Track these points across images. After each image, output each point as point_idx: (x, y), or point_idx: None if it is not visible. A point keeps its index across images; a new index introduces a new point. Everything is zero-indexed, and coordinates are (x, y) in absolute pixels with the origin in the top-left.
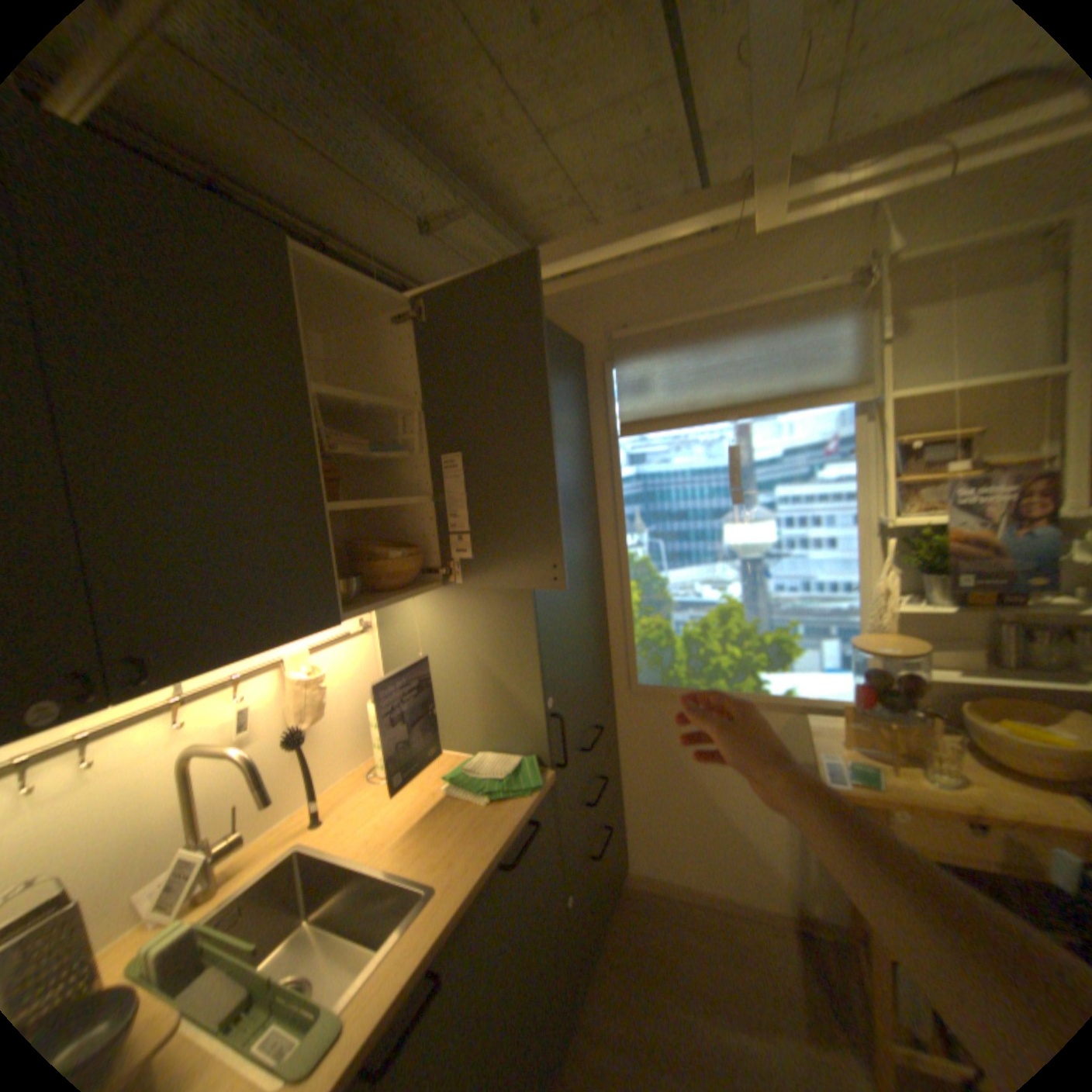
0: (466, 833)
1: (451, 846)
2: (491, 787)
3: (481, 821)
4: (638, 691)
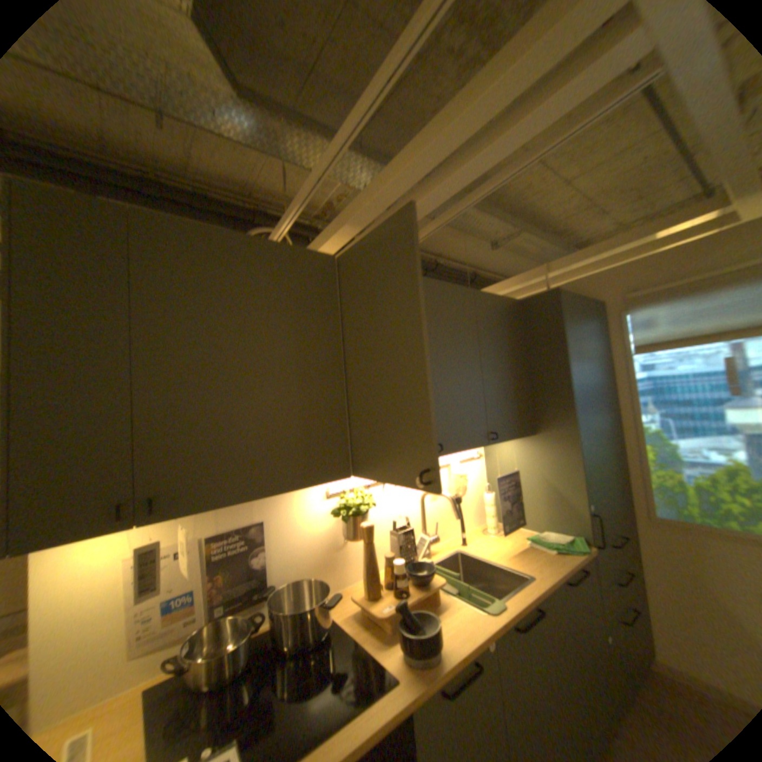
0: (547, 563)
1: (540, 566)
2: (558, 547)
3: (554, 560)
4: (657, 522)
